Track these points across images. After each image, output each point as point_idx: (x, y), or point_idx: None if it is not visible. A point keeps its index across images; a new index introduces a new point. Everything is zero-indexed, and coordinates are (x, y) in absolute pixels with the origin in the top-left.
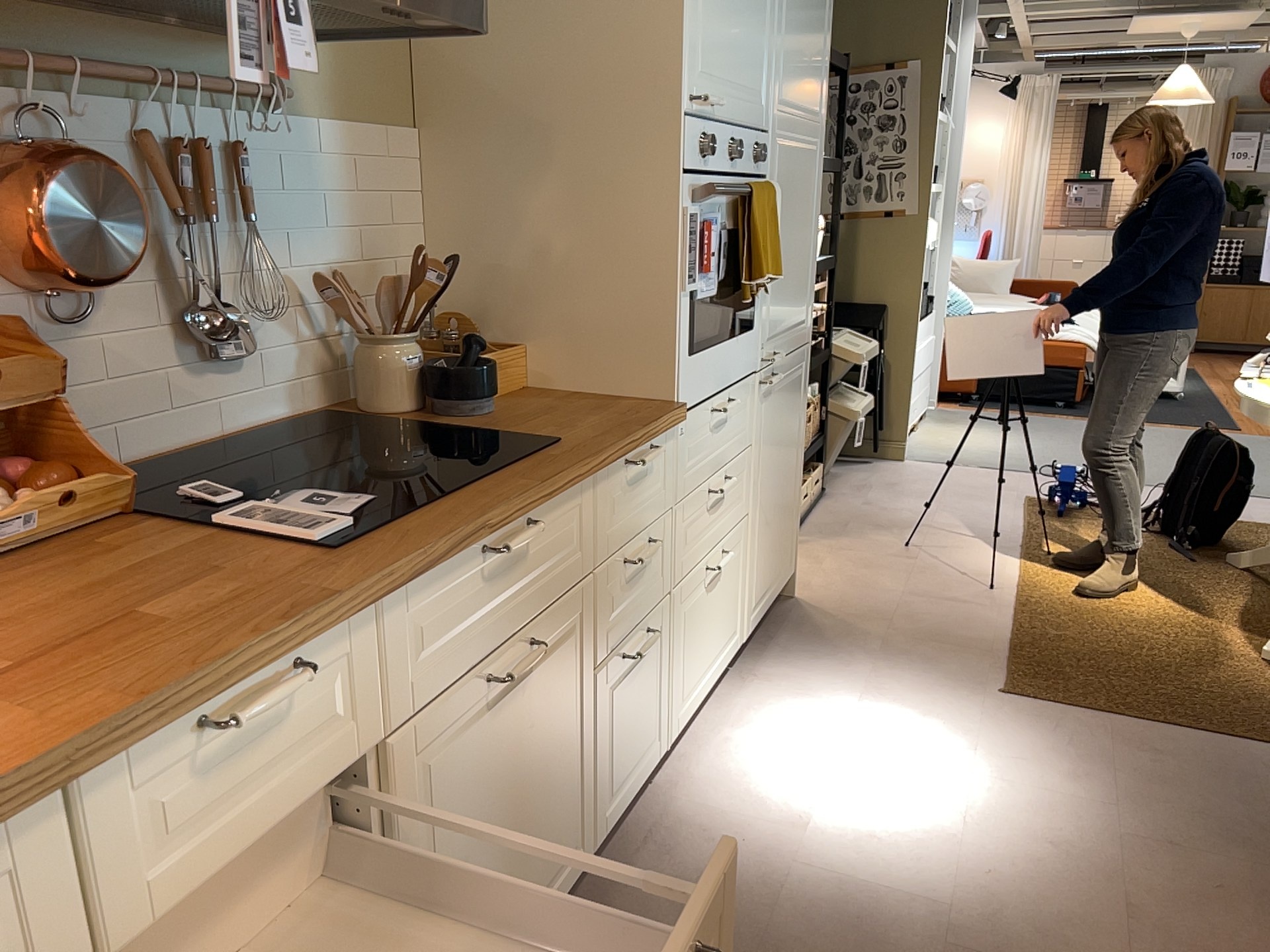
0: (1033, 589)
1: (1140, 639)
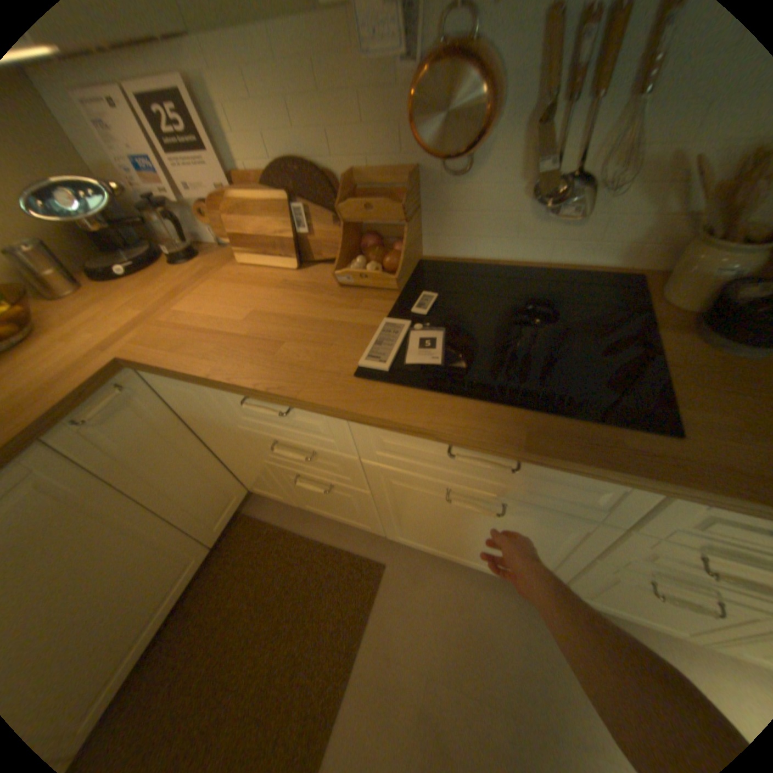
0: None
1: None
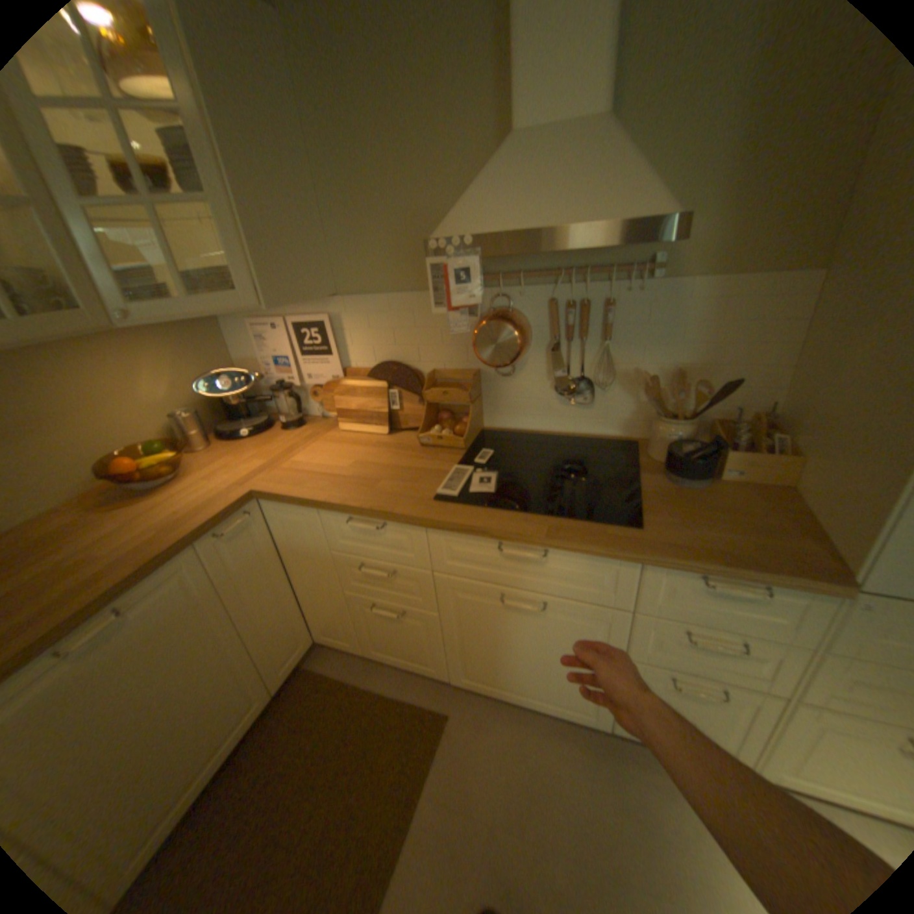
0: None
1: None
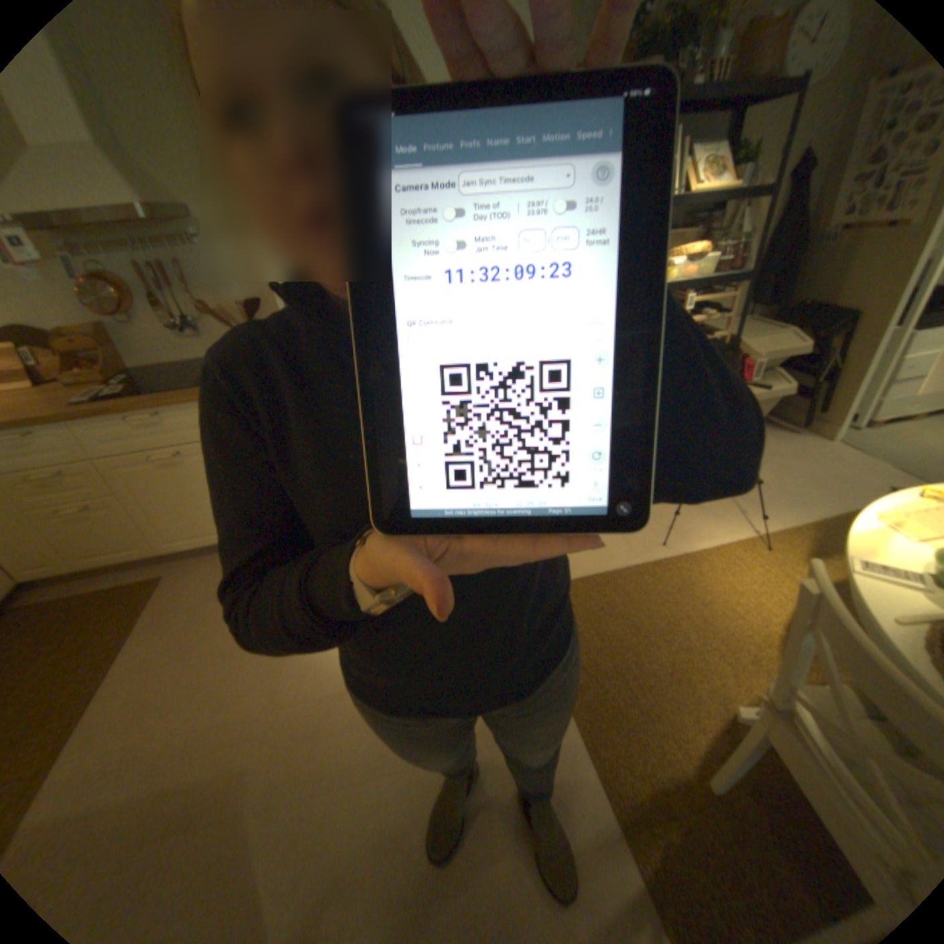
0: (690, 564)
1: (680, 635)
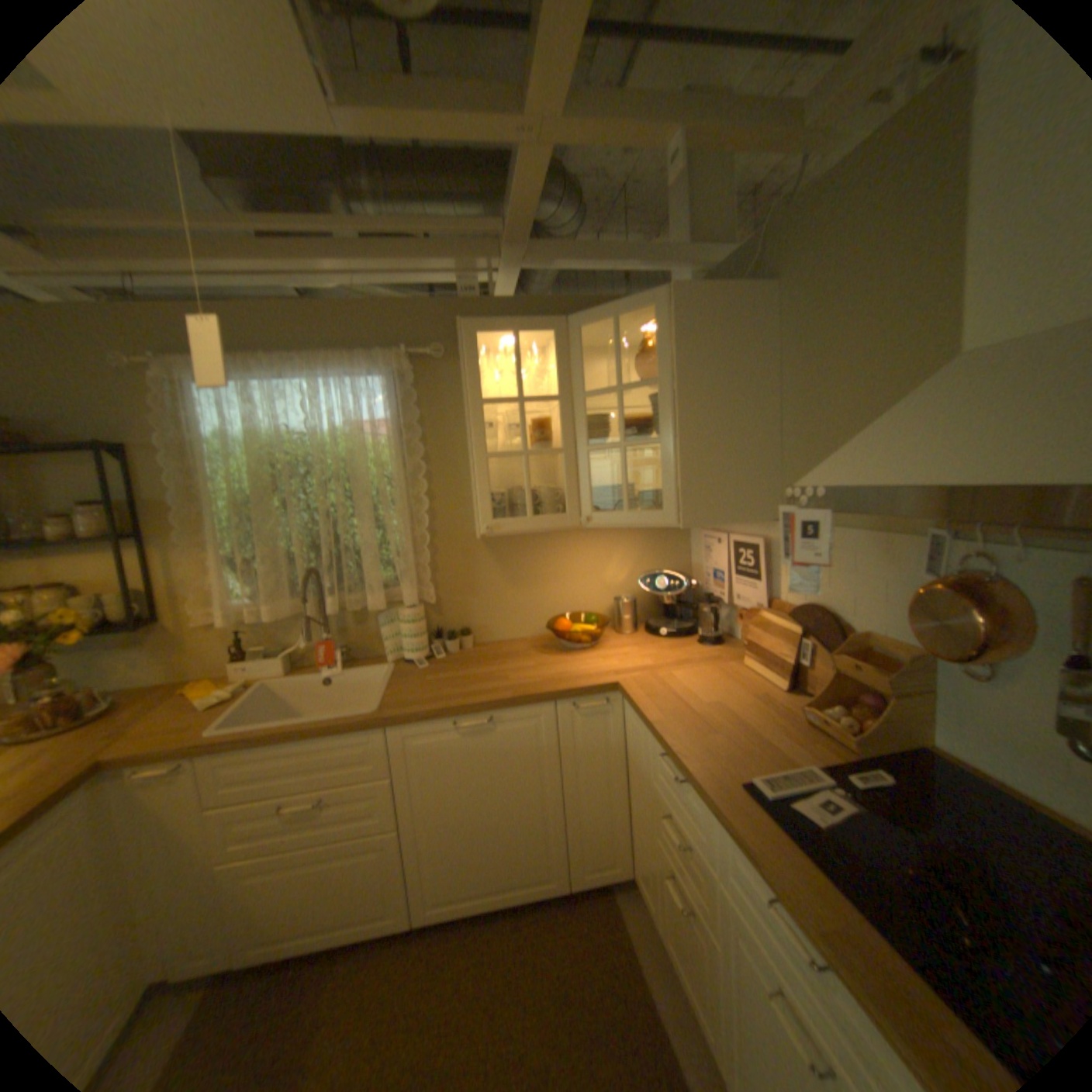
0: None
1: None
